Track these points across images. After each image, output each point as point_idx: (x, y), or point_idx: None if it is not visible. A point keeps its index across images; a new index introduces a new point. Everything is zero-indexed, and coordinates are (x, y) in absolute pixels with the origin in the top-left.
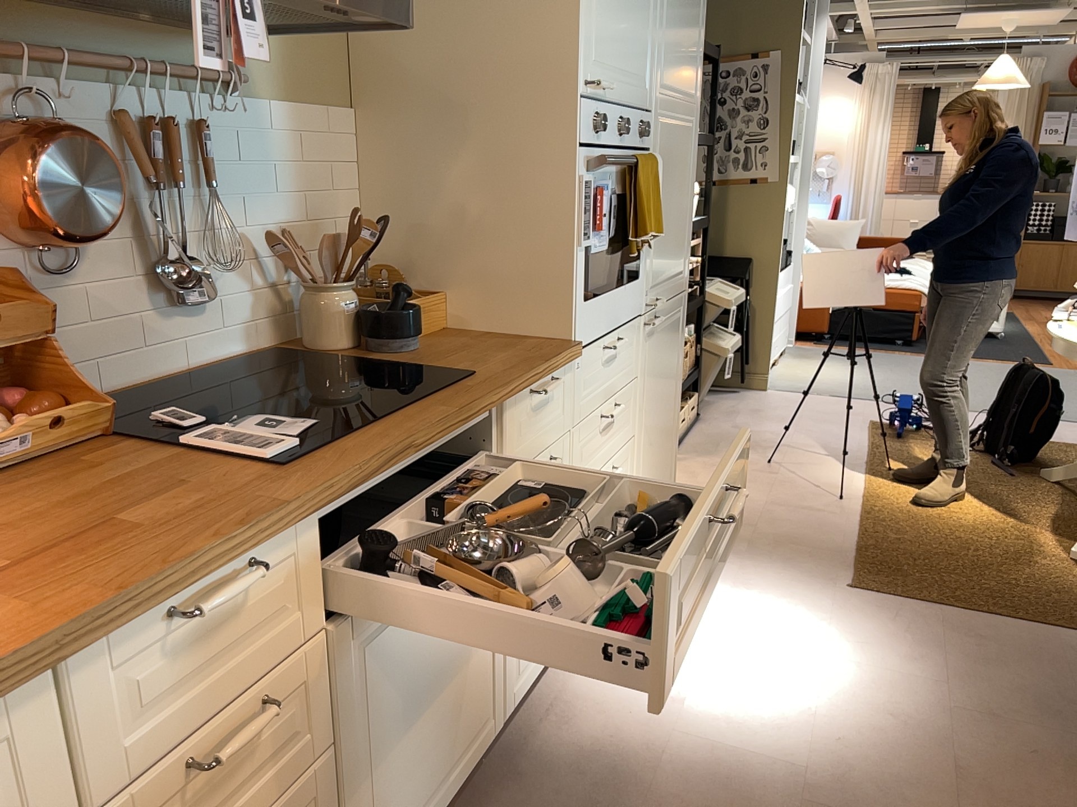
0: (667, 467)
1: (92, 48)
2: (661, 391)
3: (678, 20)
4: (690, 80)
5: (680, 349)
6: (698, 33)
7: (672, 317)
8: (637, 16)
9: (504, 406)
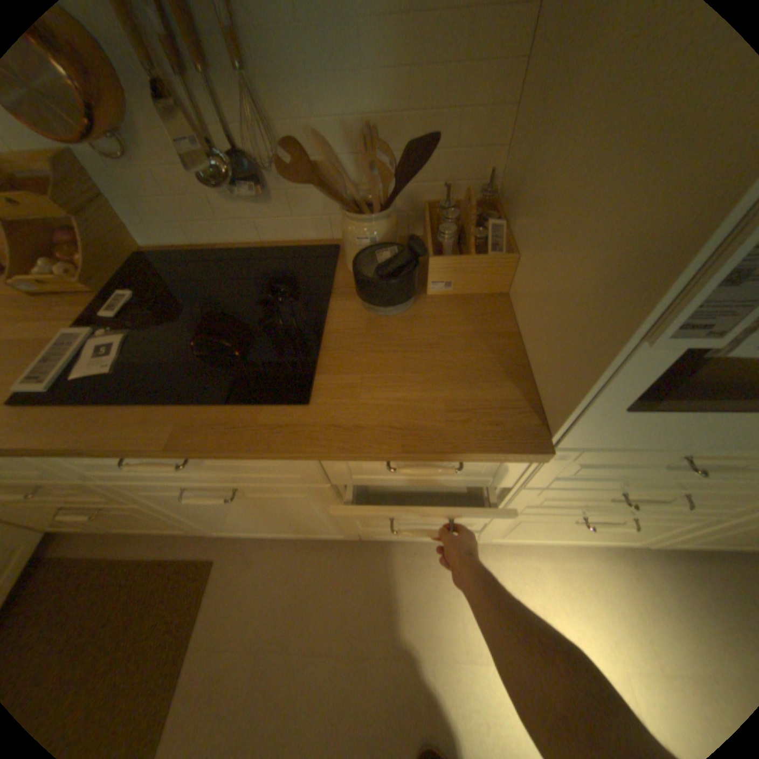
0: None
1: None
2: None
3: None
4: None
5: None
6: None
7: None
8: None
9: (315, 453)
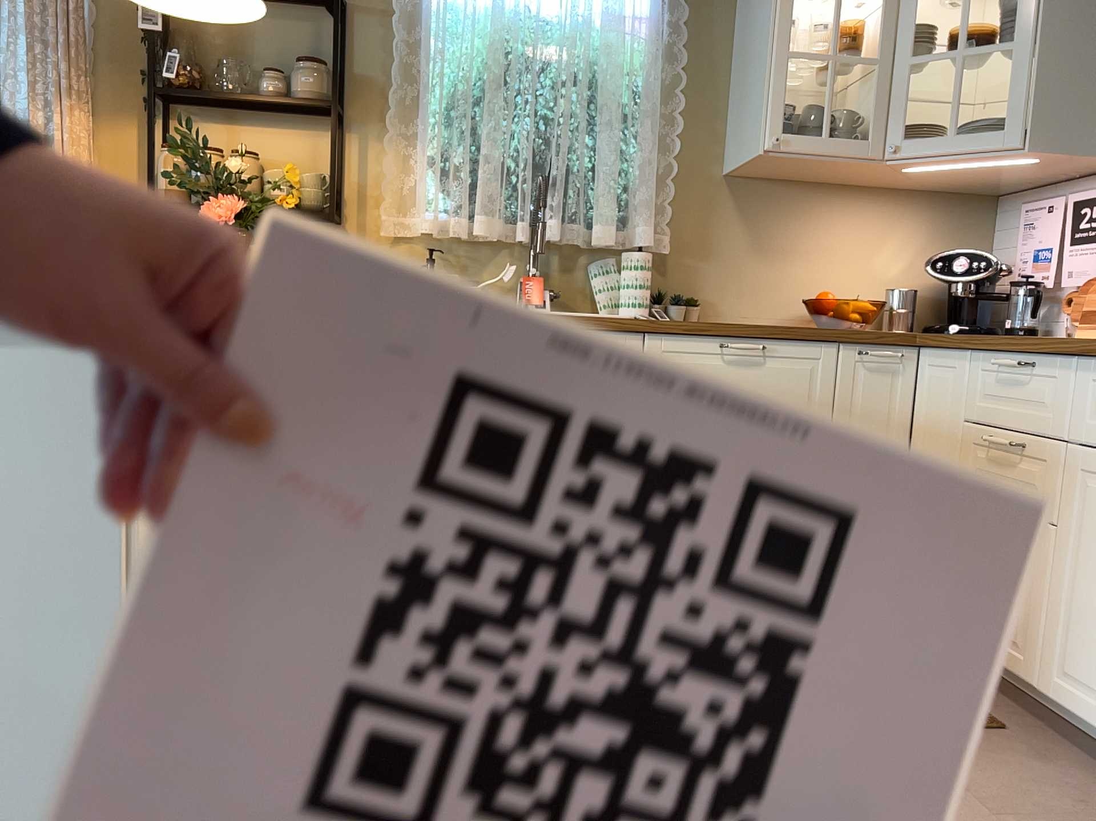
0: None
1: None
2: None
3: None
4: None
5: None
6: None
7: None
8: None
9: None
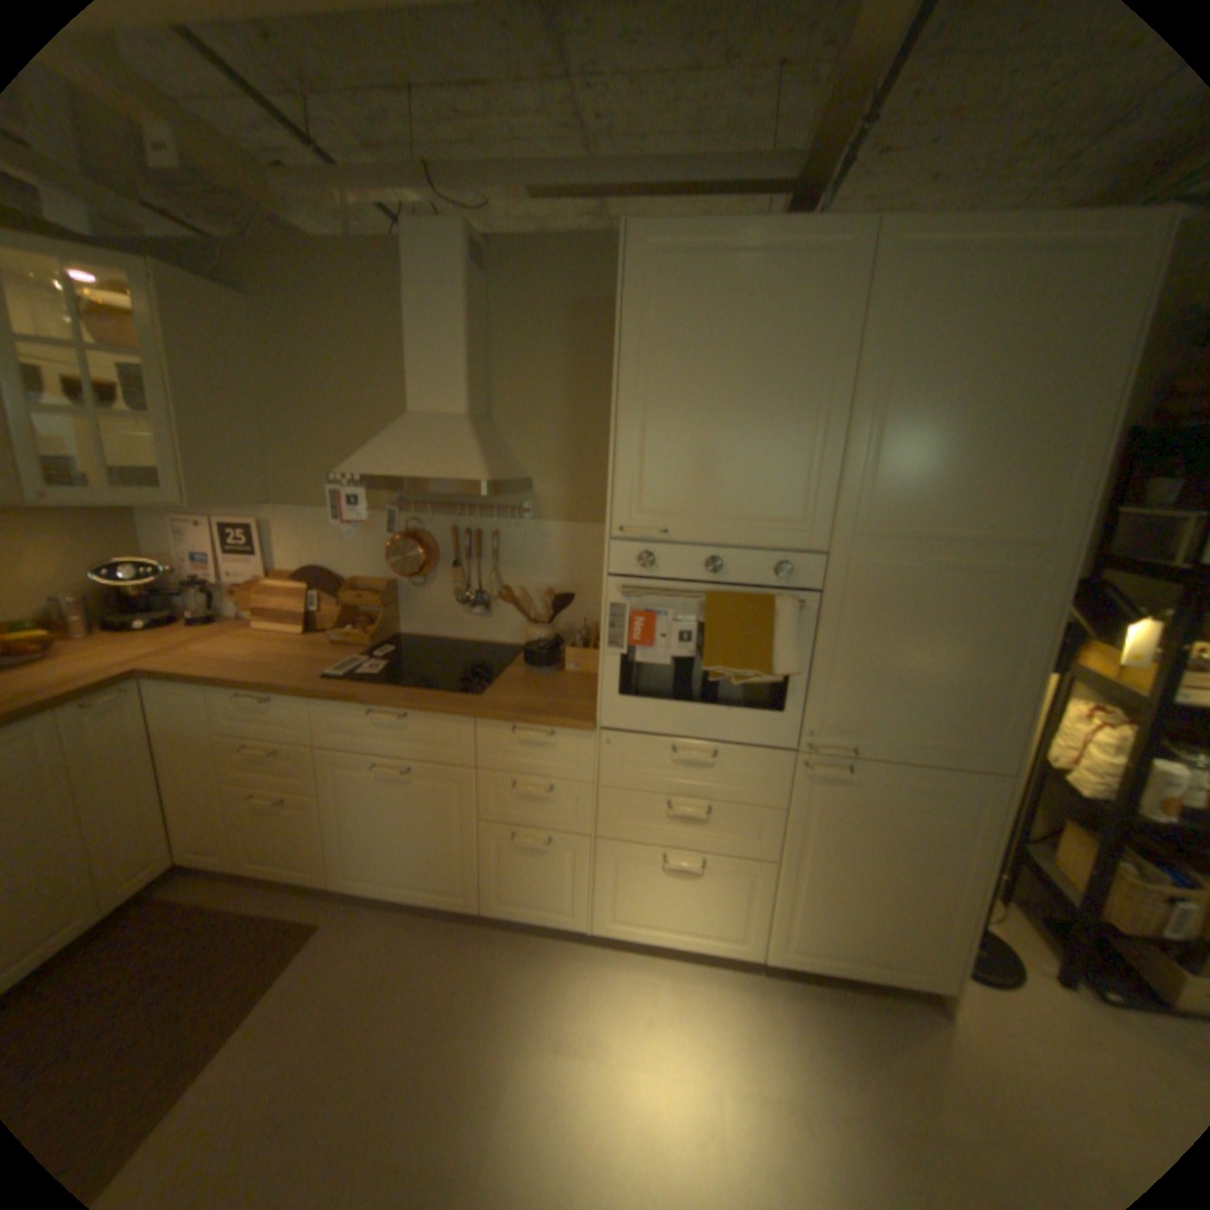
0: (919, 959)
1: (449, 501)
2: (878, 857)
3: (933, 447)
4: (1012, 512)
5: (977, 841)
6: (1053, 451)
7: (930, 790)
8: (760, 461)
9: (475, 723)
